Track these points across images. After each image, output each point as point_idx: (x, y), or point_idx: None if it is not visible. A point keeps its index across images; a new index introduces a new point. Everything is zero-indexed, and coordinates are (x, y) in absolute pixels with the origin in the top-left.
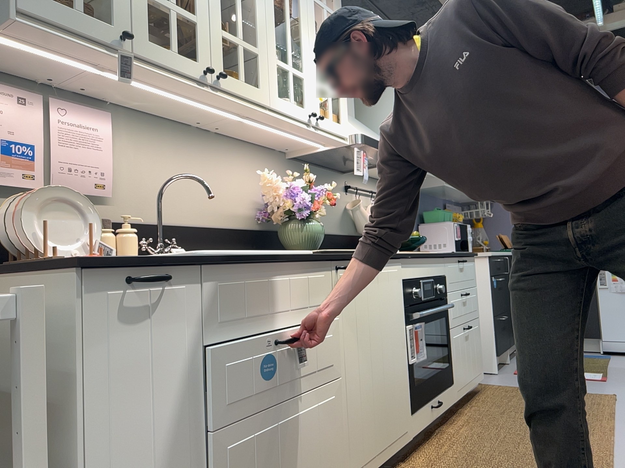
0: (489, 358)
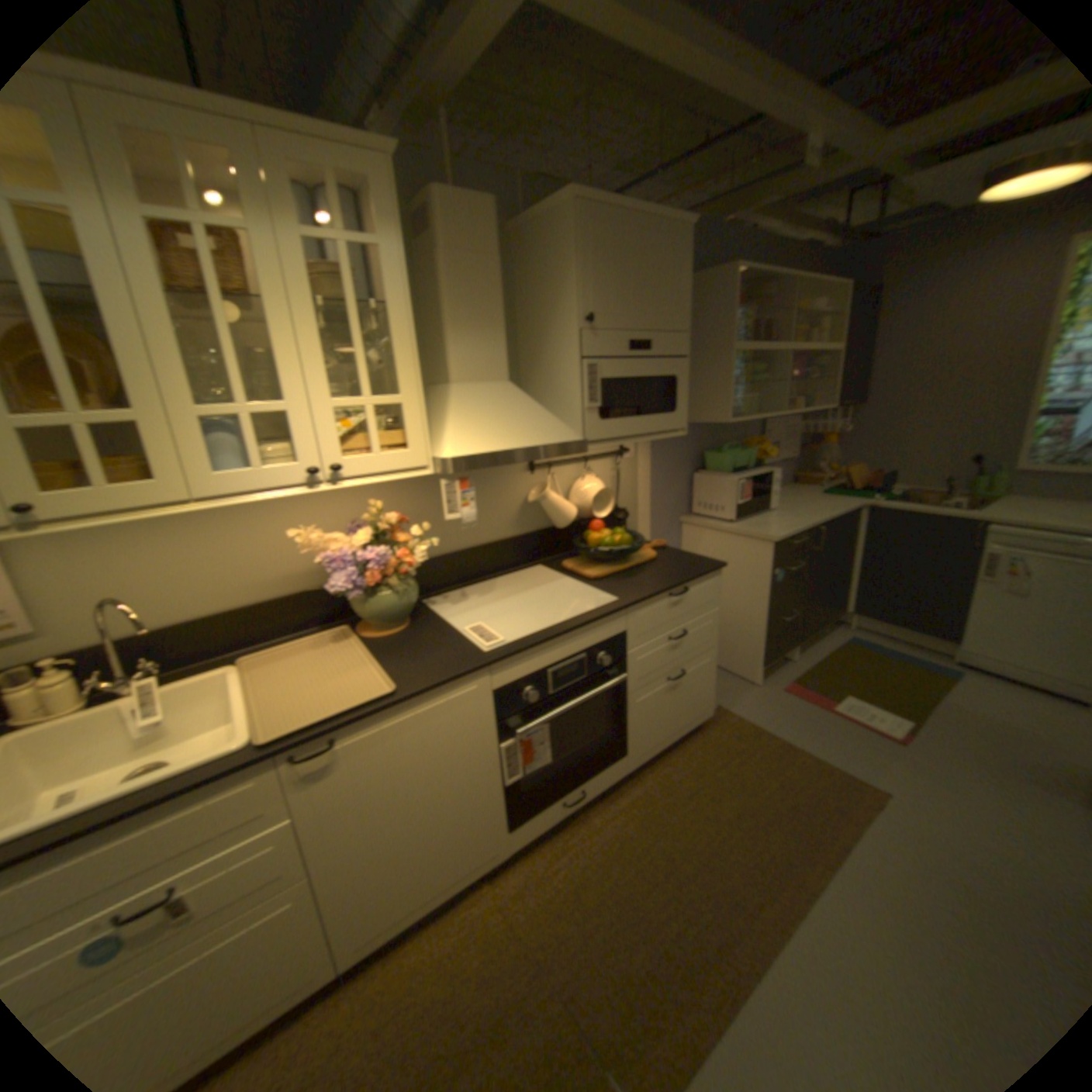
0: (755, 667)
